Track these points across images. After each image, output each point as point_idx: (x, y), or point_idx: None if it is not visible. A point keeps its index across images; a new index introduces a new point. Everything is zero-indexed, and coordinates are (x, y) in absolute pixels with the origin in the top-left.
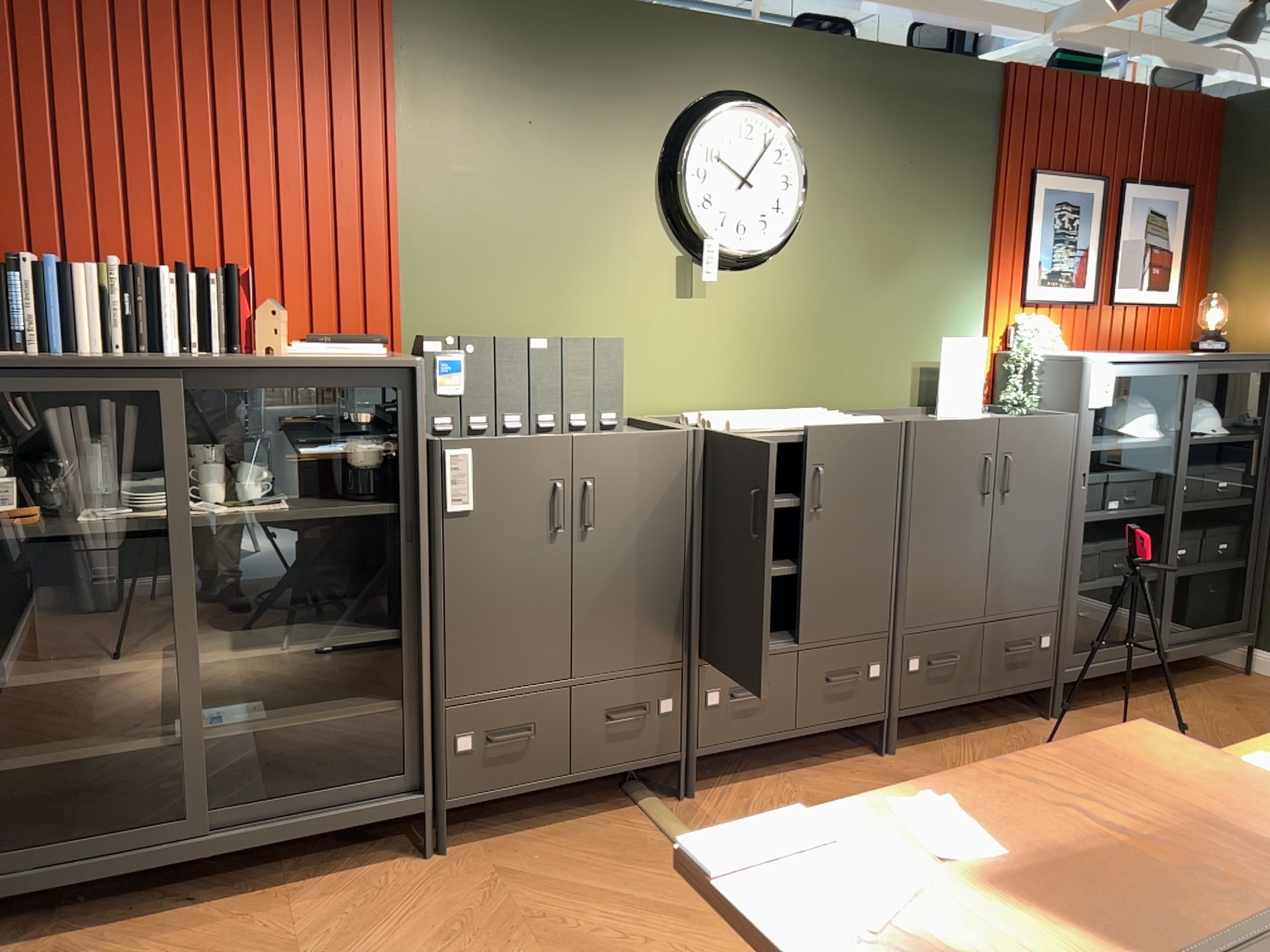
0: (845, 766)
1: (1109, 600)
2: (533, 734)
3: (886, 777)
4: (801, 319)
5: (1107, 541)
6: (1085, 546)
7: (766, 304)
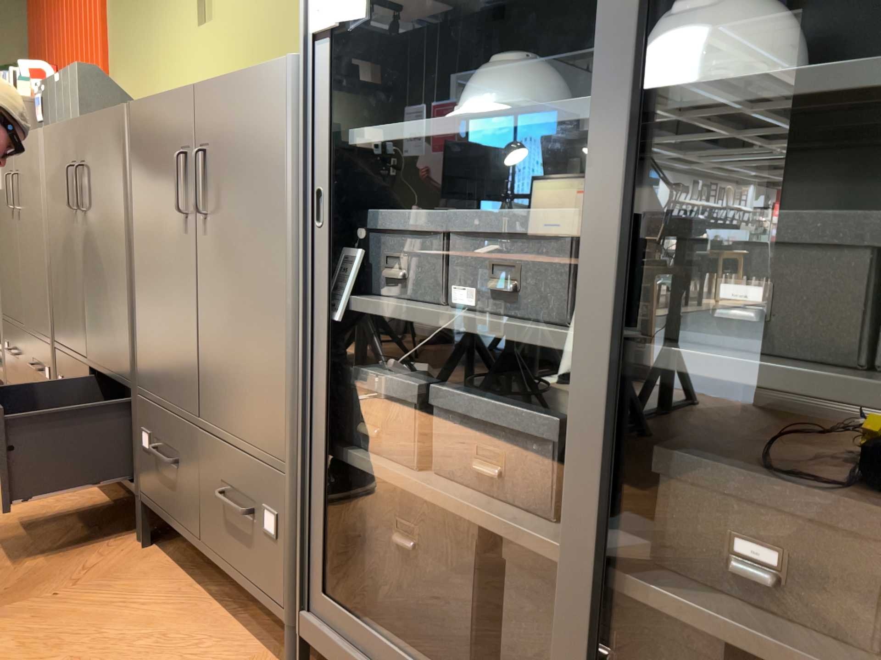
0: (119, 523)
1: (473, 553)
2: (19, 356)
3: (82, 545)
4: (270, 20)
5: (468, 394)
6: (394, 378)
7: (246, 13)
